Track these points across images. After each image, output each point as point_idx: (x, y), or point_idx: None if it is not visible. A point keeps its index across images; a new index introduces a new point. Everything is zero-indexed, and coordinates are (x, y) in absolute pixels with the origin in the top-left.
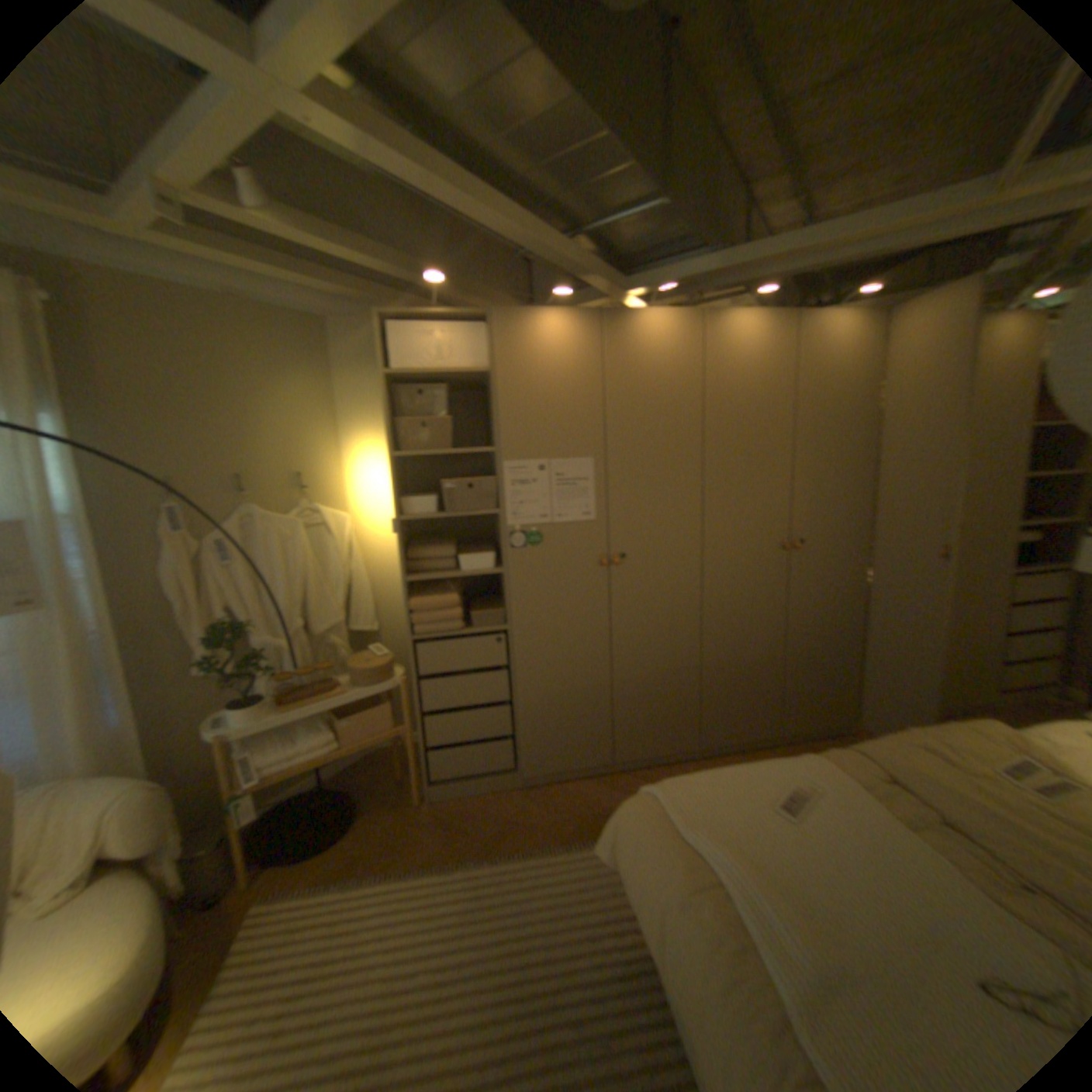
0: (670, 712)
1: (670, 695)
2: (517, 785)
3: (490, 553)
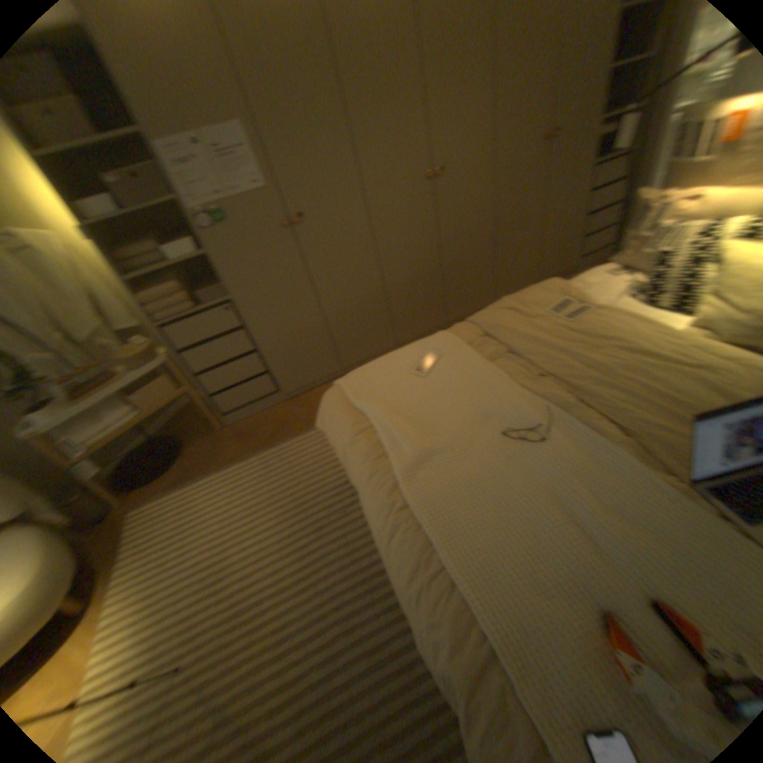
0: (368, 327)
1: (365, 316)
2: (280, 400)
3: (182, 239)
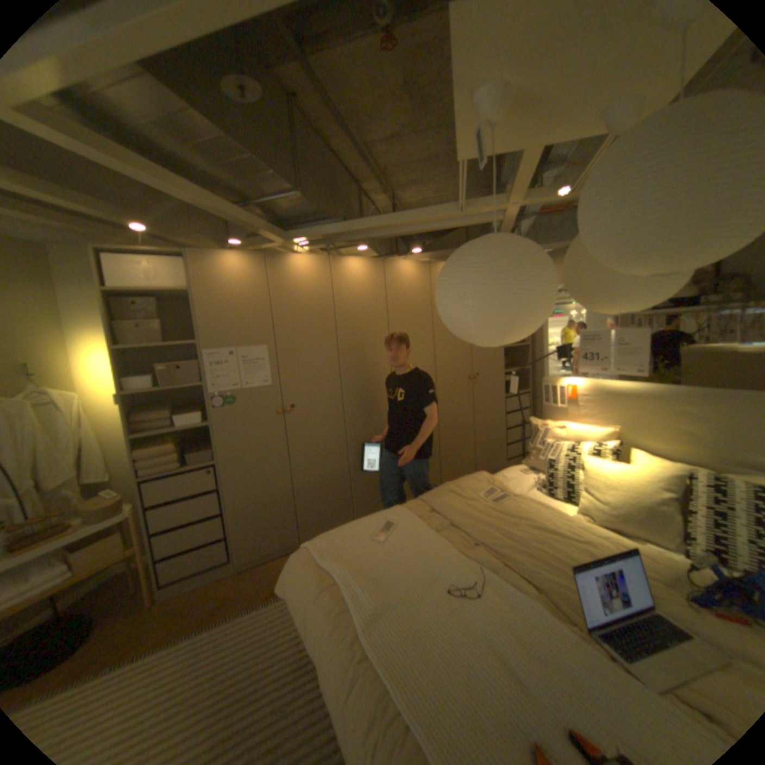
0: (332, 502)
1: (331, 491)
2: (229, 573)
3: (196, 413)
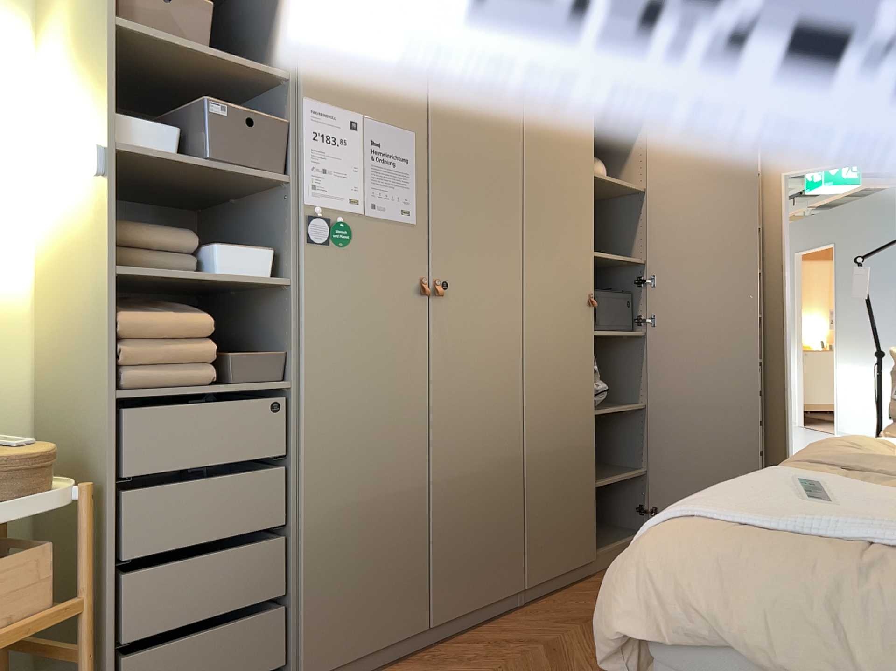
0: (494, 531)
1: (494, 503)
2: None
3: (259, 251)
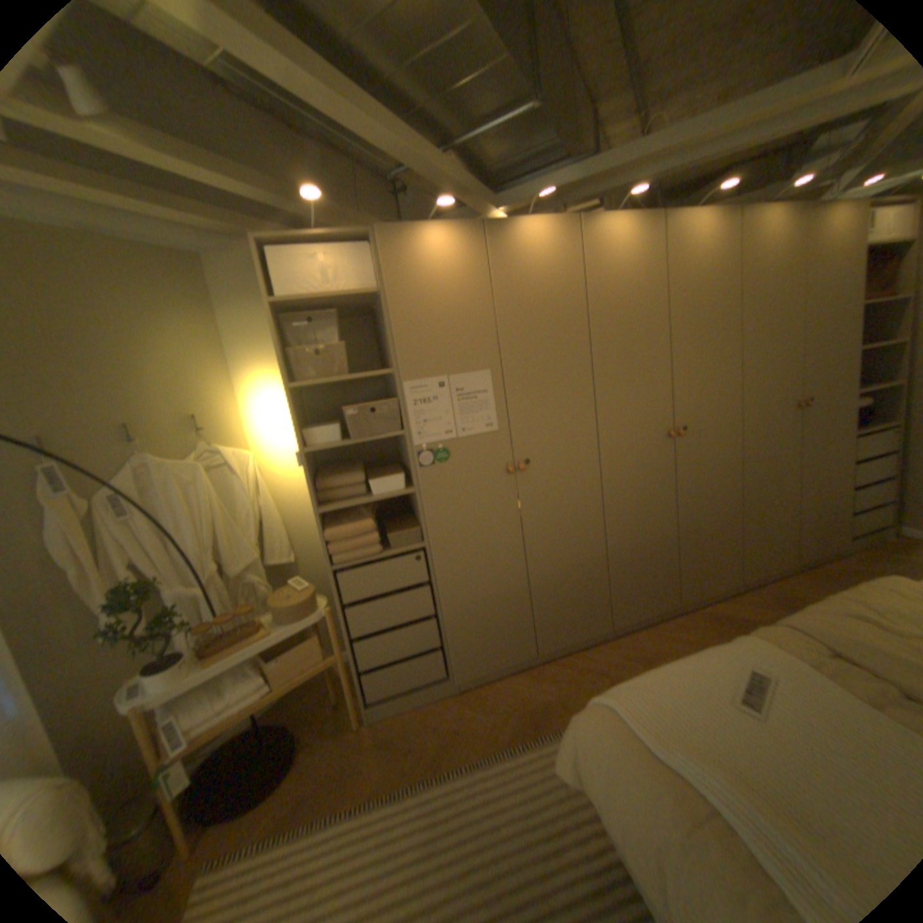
0: (583, 601)
1: (582, 586)
2: (449, 692)
3: (398, 474)
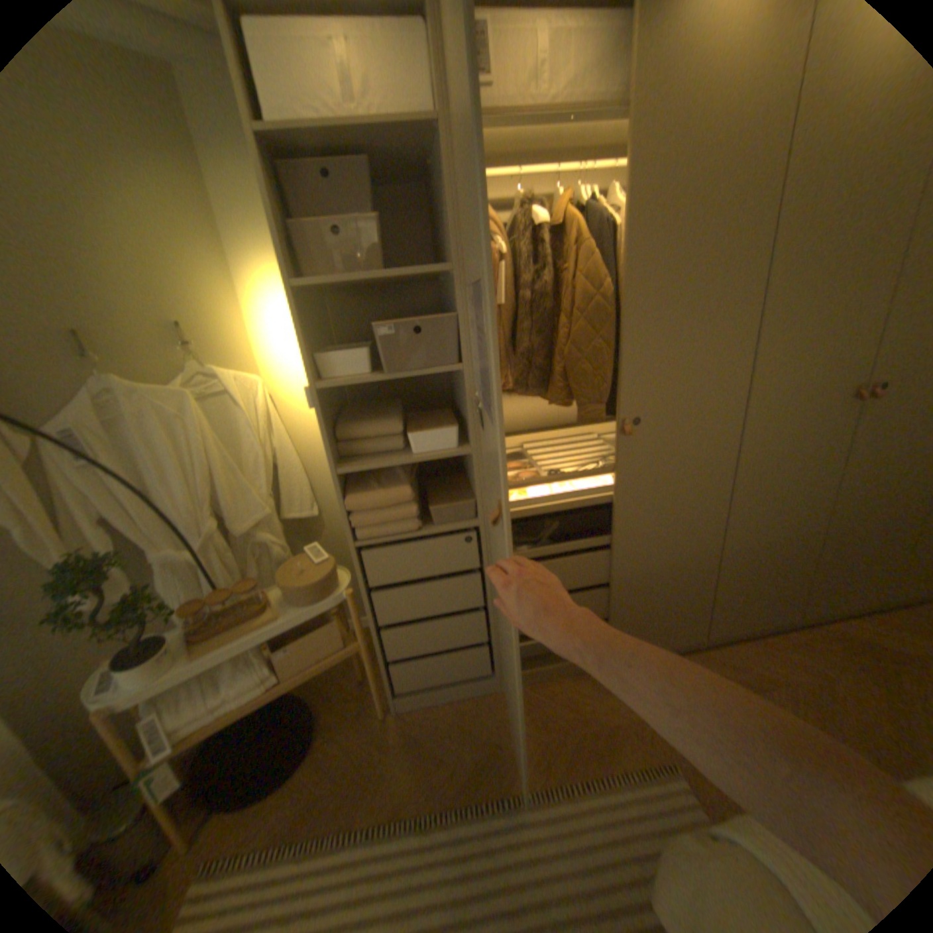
0: (677, 605)
1: (679, 587)
2: (493, 688)
3: (450, 426)
